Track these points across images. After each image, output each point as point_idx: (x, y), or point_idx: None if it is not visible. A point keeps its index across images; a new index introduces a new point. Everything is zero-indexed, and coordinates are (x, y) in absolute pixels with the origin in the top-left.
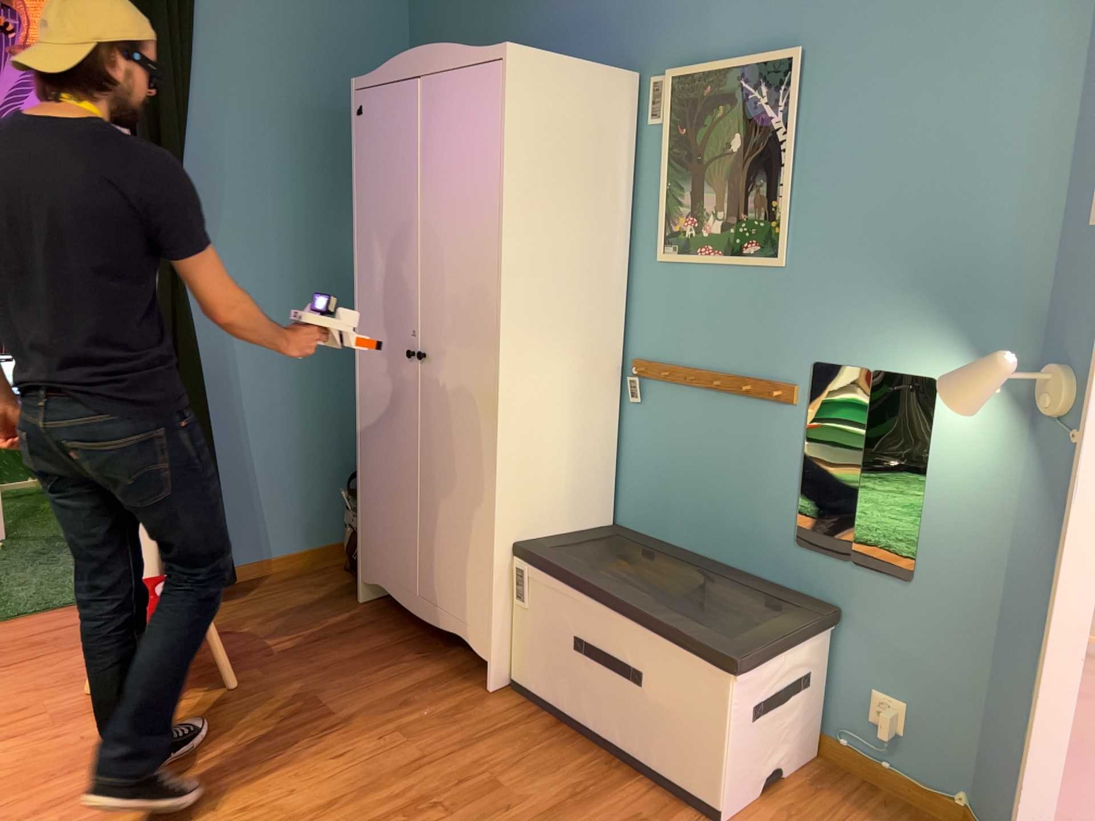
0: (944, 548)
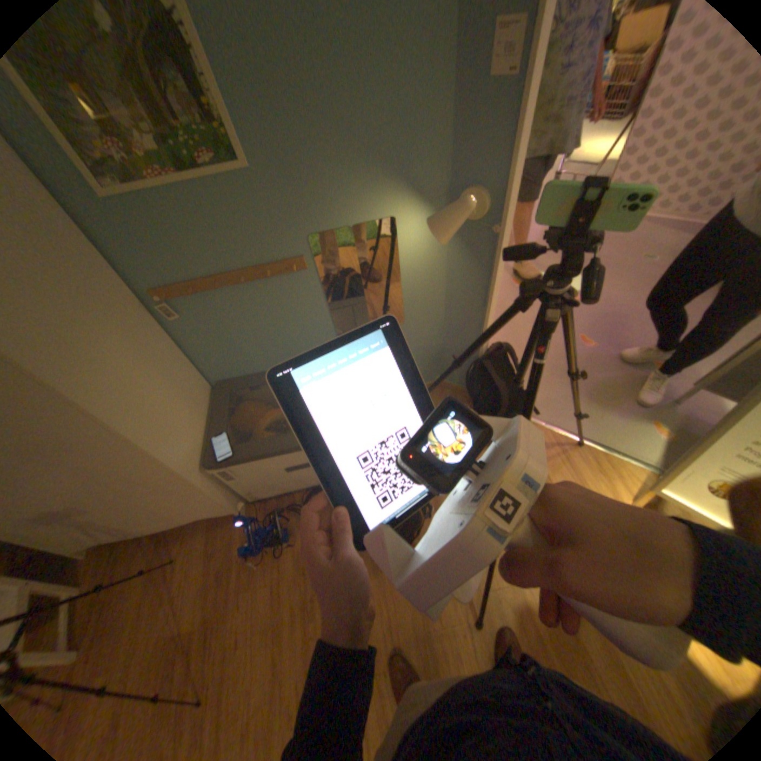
0: (417, 302)
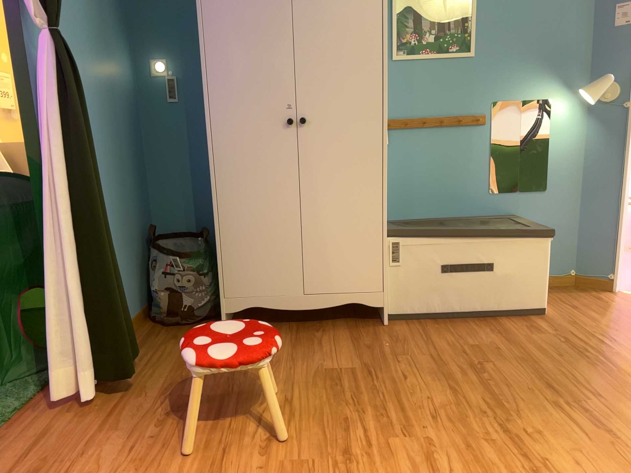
0: (558, 171)
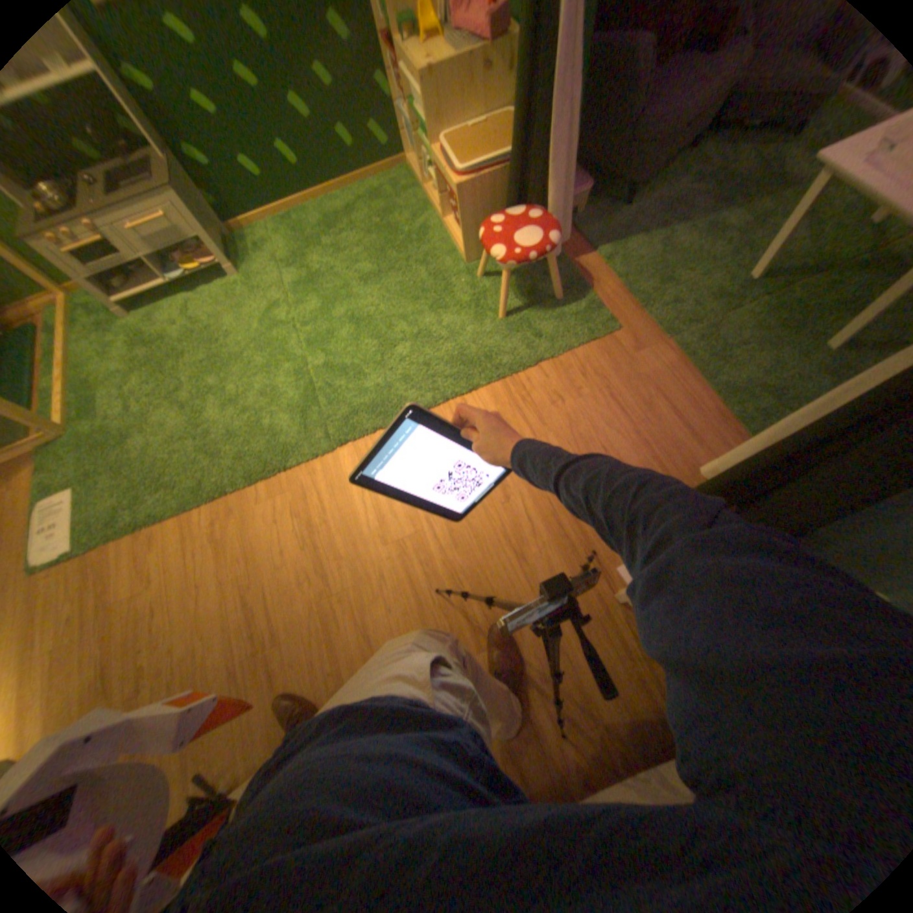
0: None
